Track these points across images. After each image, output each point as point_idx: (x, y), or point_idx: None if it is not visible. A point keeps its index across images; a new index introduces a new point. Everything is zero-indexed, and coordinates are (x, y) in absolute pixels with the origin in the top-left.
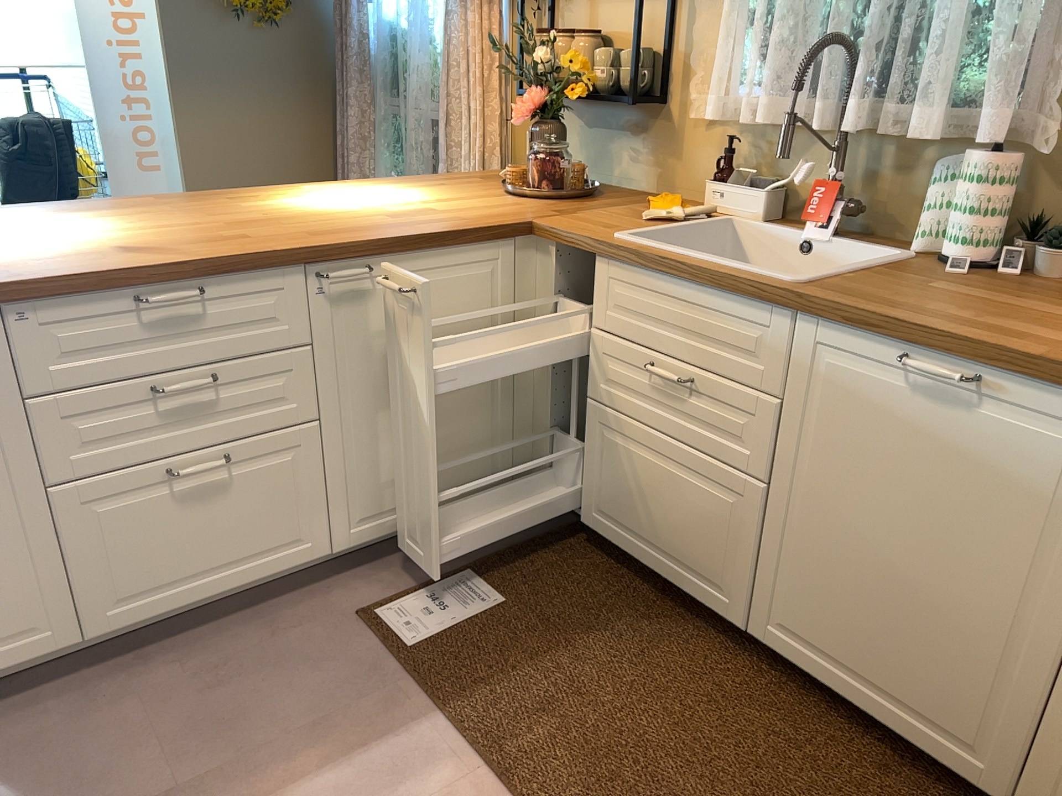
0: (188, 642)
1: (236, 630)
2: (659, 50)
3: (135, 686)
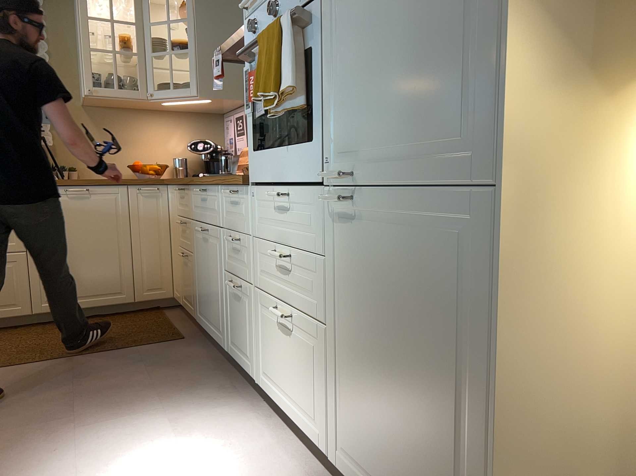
0: None
1: None
2: None
3: None
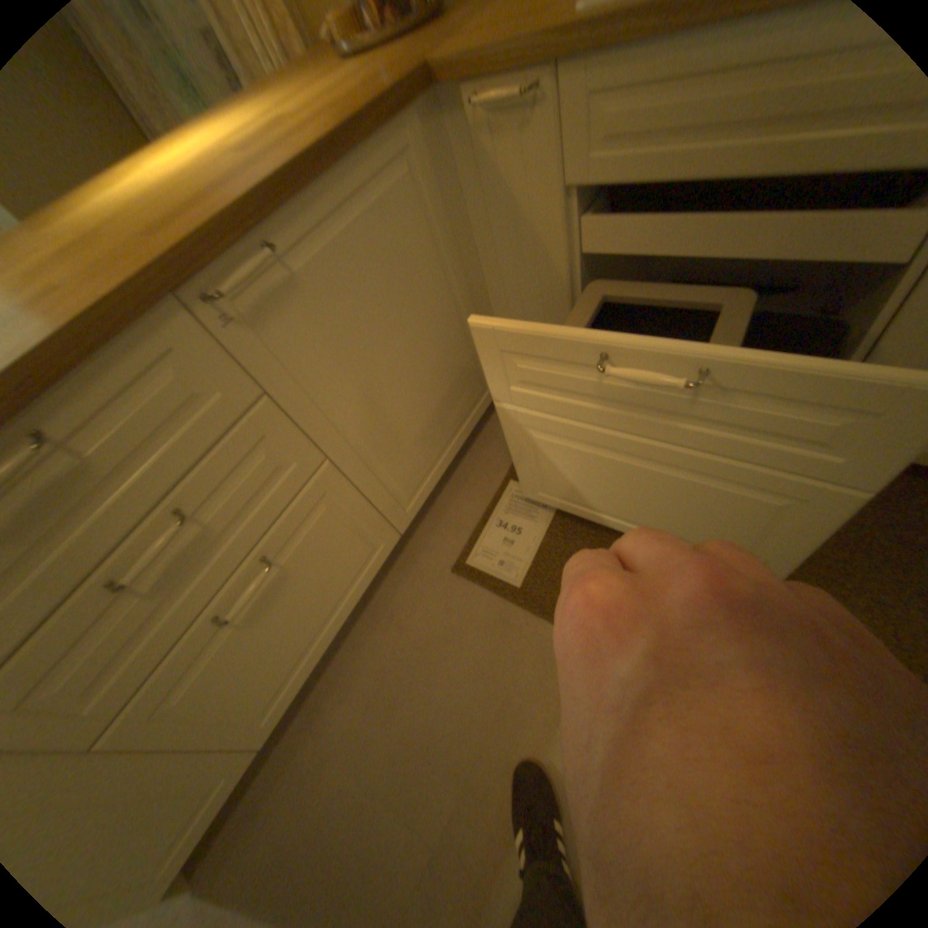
0: (339, 673)
1: (368, 640)
2: None
3: (327, 746)
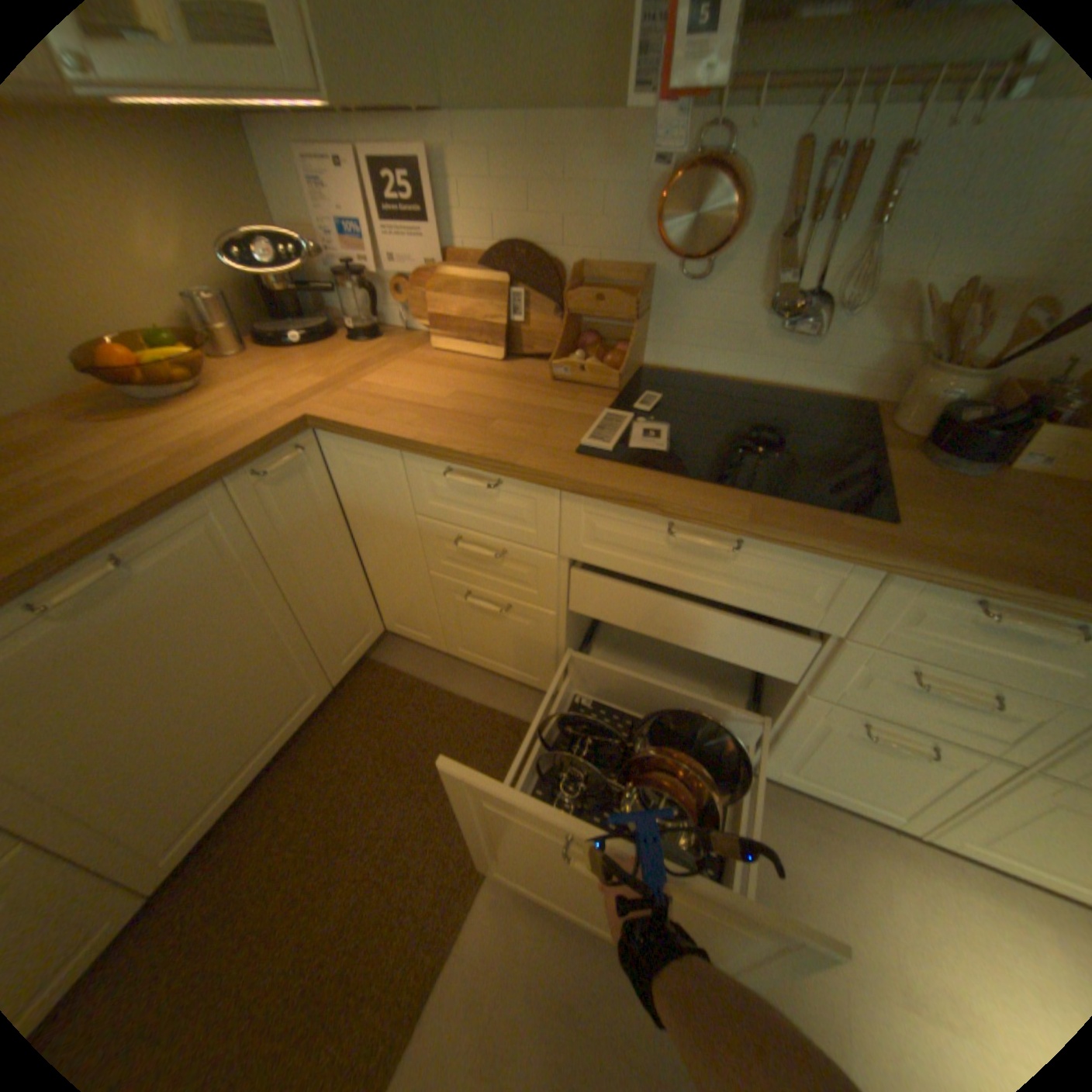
0: None
1: None
2: None
3: None
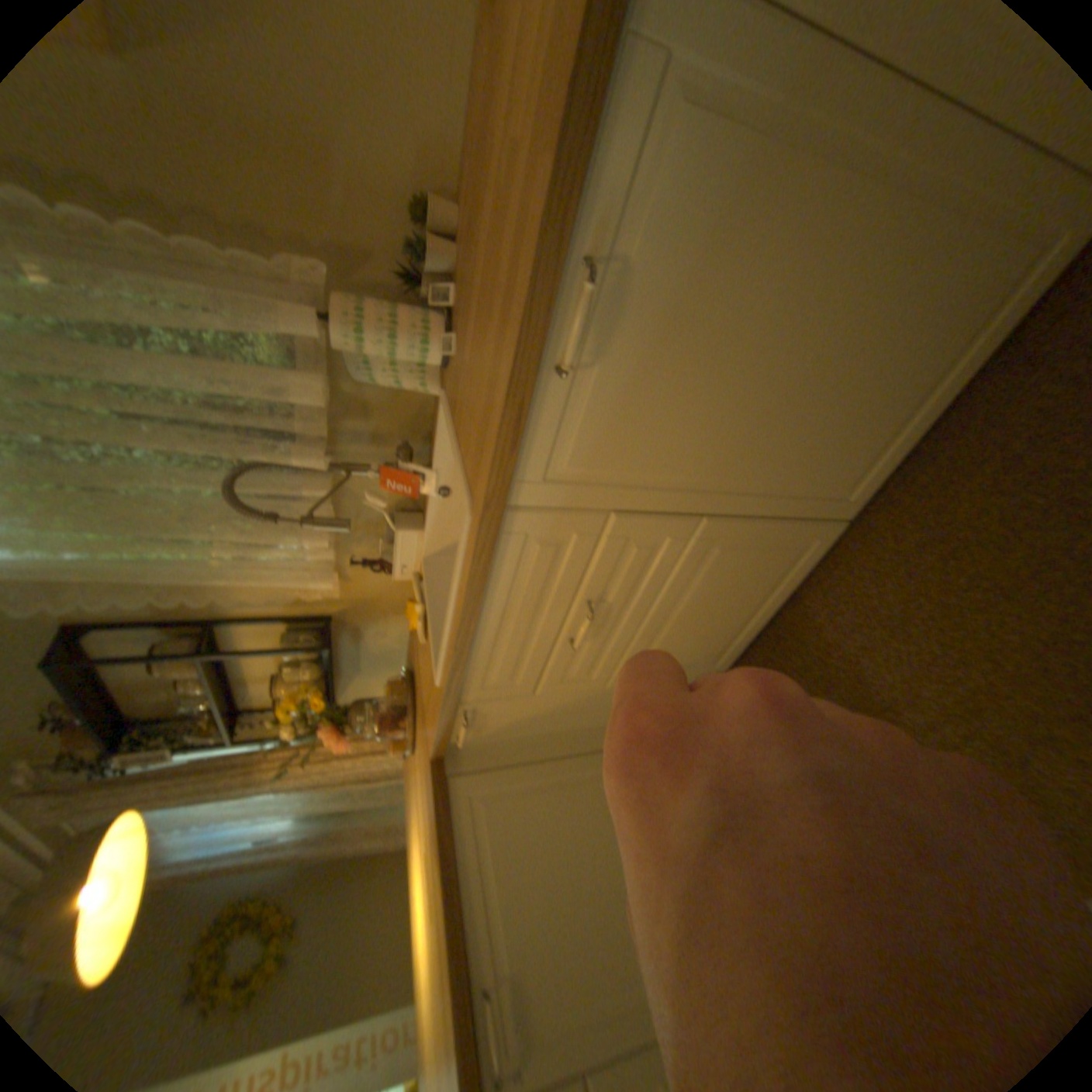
0: None
1: None
2: (287, 626)
3: None
